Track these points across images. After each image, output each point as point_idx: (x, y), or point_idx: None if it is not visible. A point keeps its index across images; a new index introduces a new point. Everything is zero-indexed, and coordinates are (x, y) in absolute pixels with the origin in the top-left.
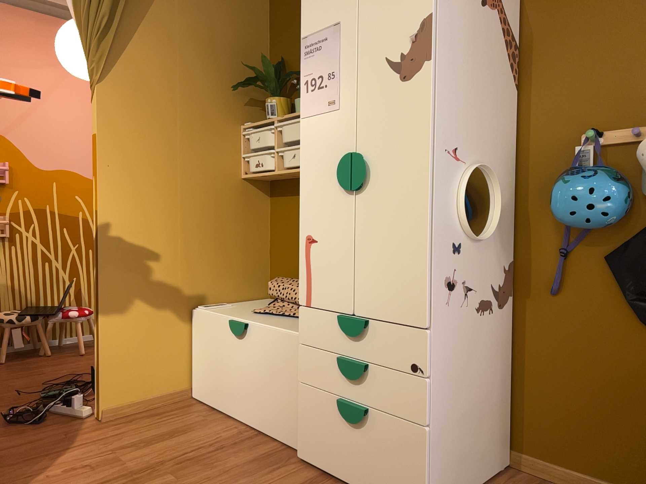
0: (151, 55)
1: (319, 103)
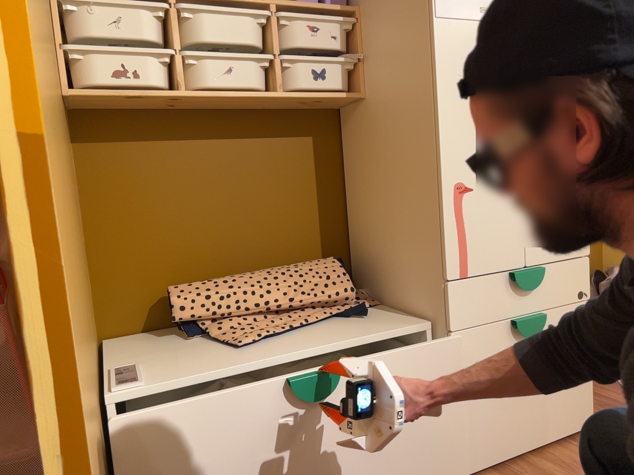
0: None
1: (466, 6)
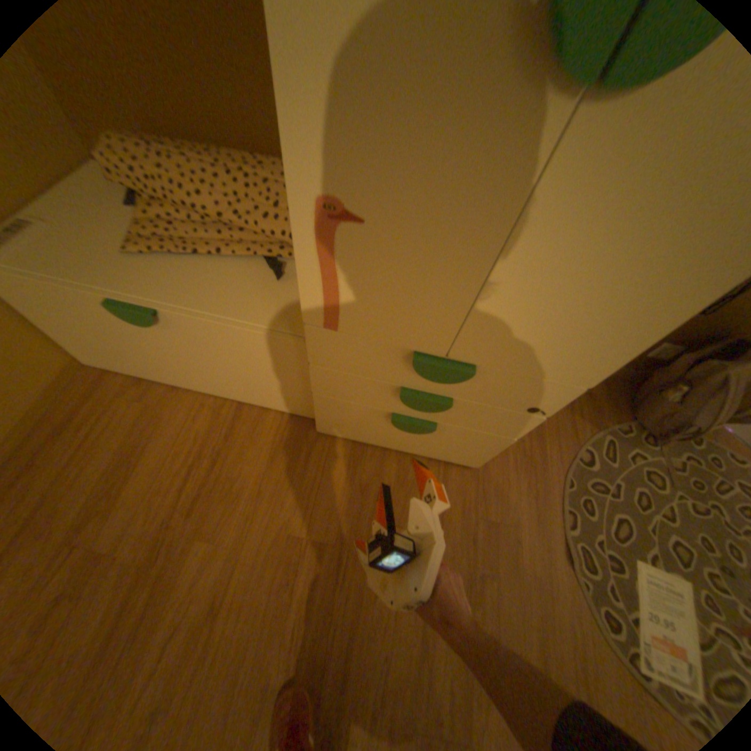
0: None
1: None
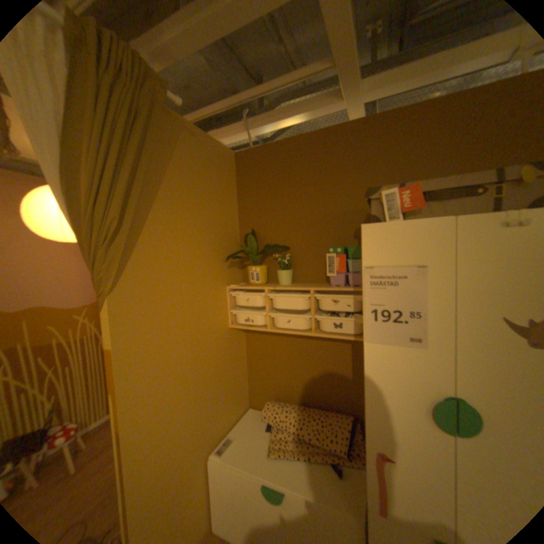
0: (158, 246)
1: (396, 336)
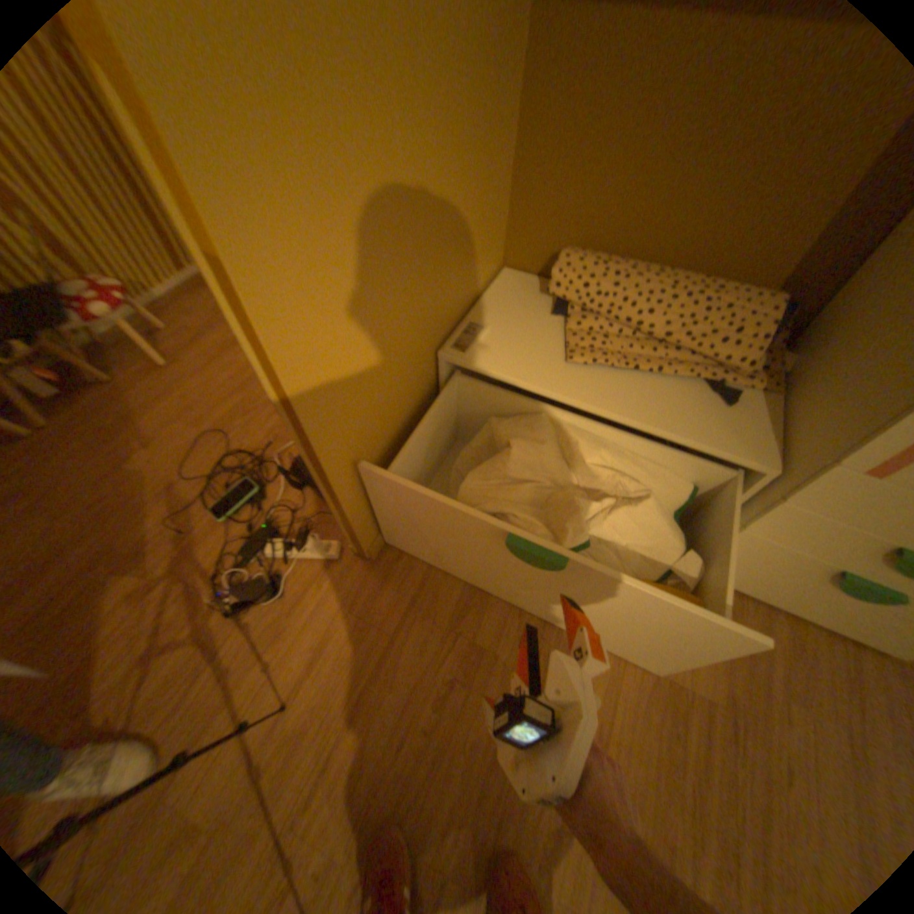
0: None
1: None
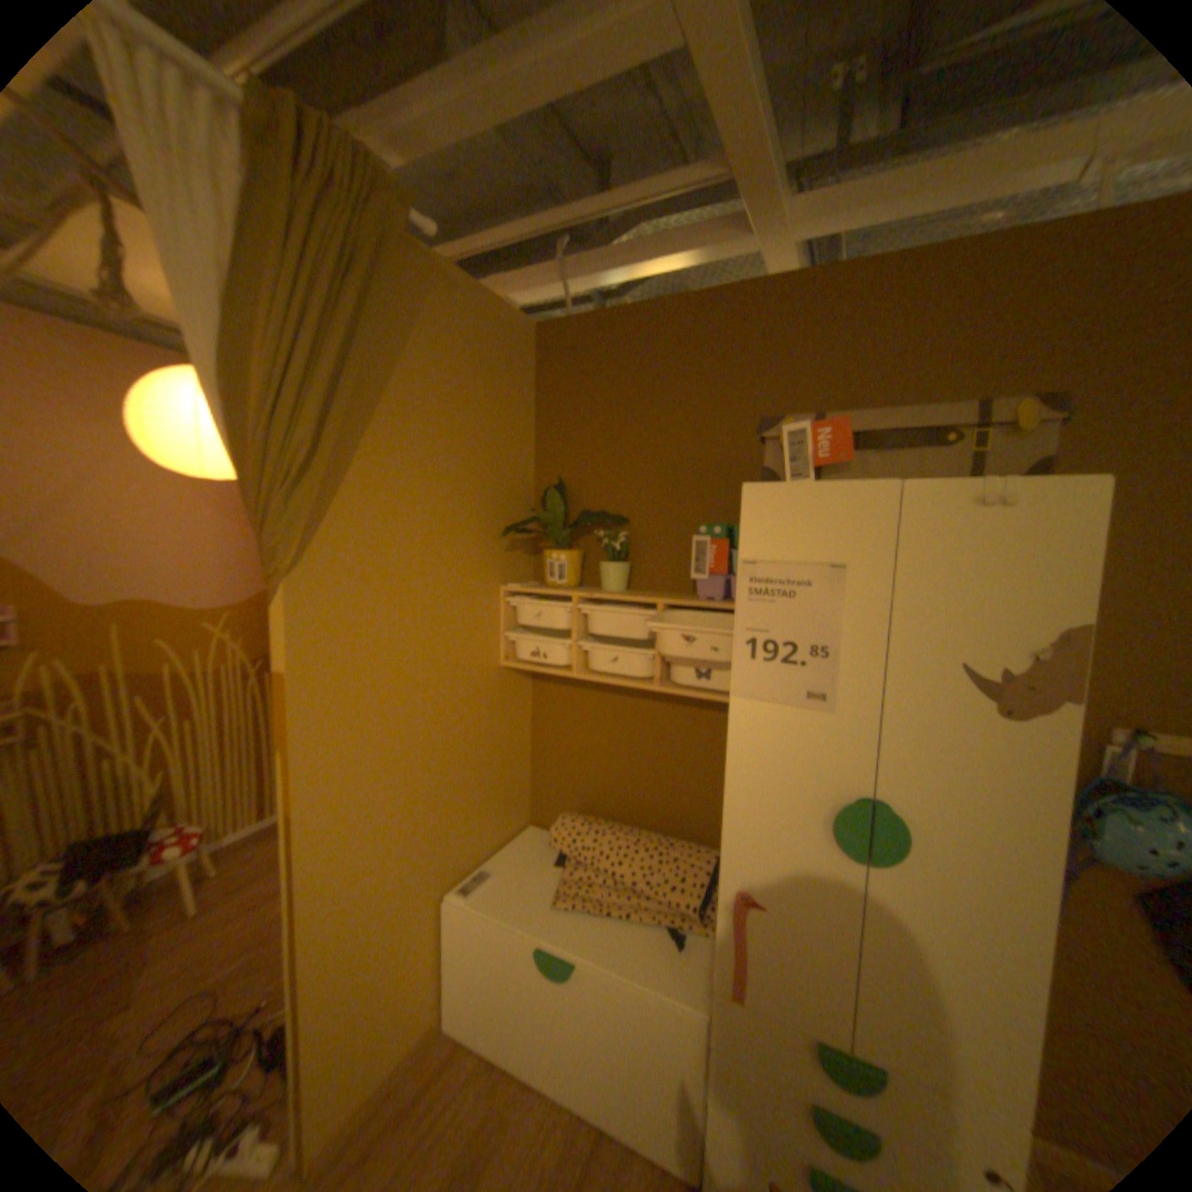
0: (377, 498)
1: (783, 687)
